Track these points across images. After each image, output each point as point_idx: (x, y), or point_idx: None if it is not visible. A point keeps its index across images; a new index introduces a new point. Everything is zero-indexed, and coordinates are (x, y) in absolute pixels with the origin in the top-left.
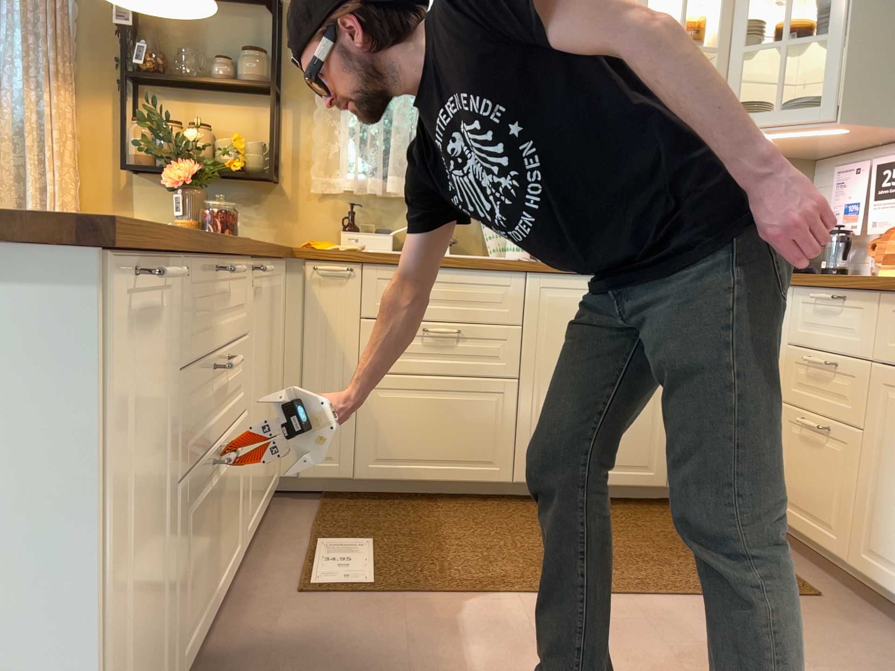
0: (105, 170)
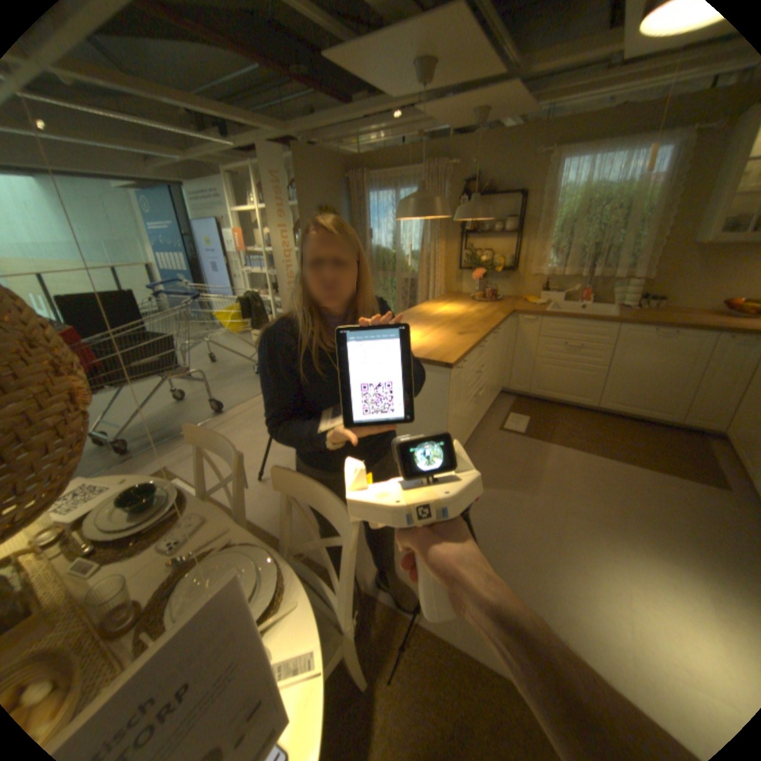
0: (452, 267)
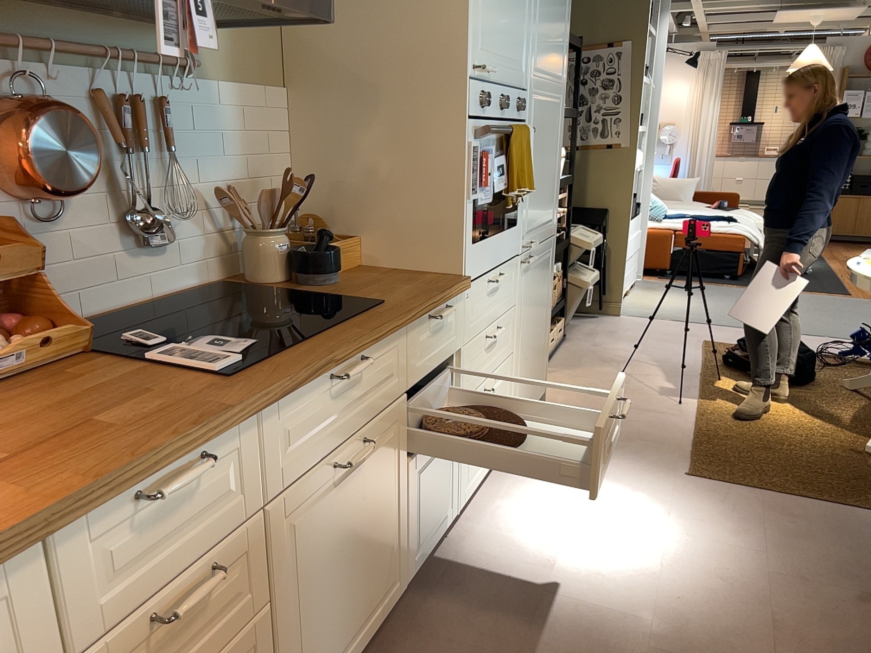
0: None
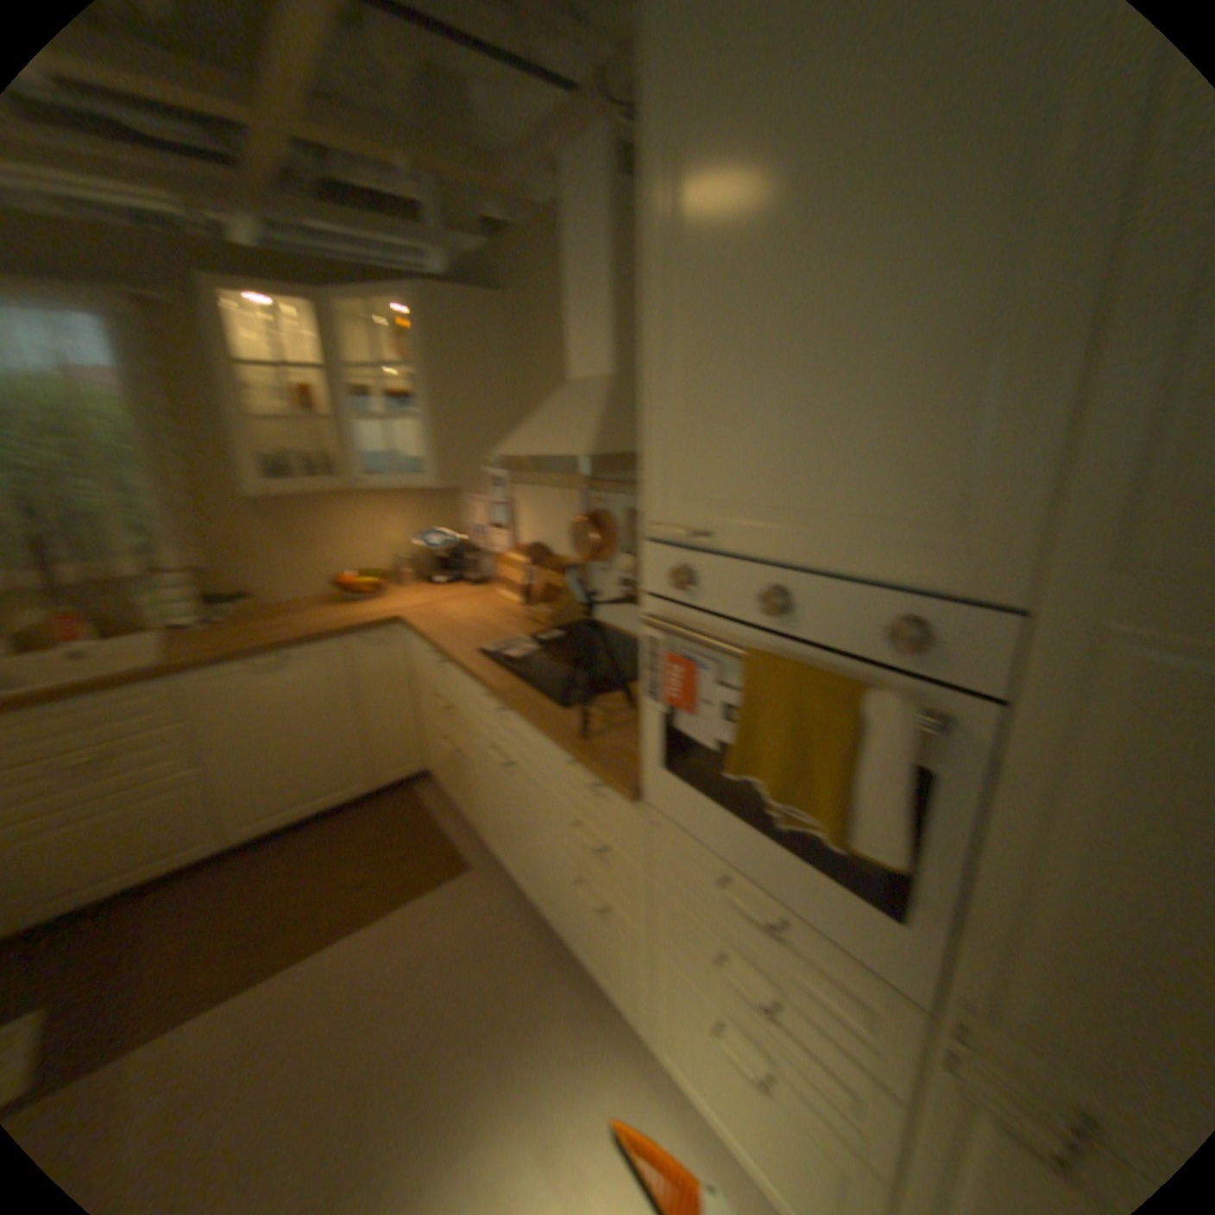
0: None
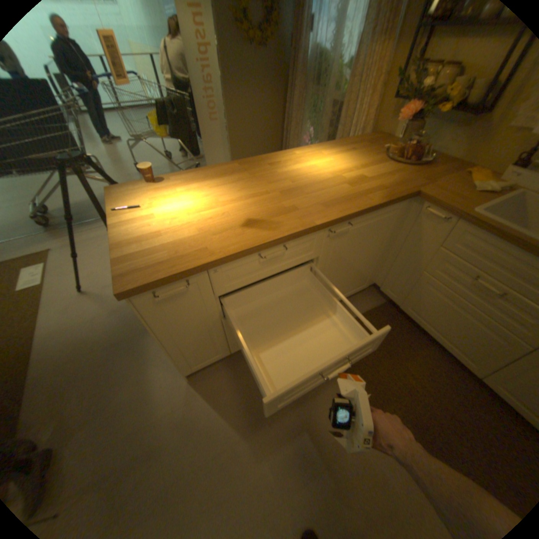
0: (394, 90)
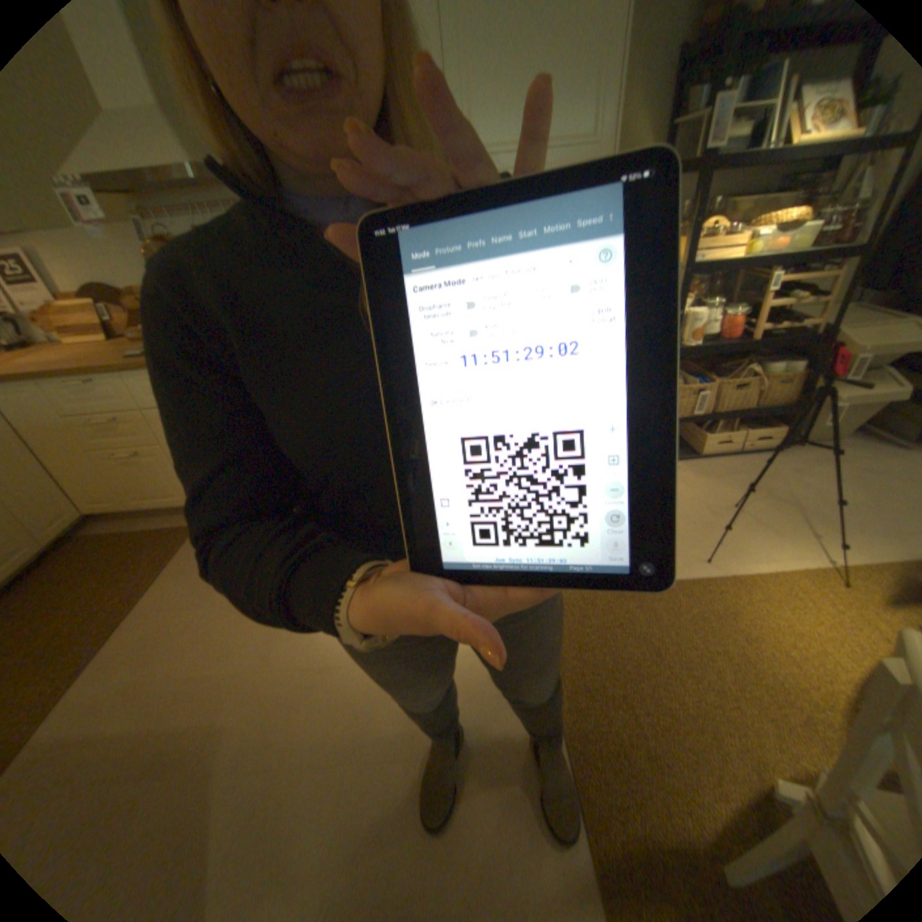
0: None
